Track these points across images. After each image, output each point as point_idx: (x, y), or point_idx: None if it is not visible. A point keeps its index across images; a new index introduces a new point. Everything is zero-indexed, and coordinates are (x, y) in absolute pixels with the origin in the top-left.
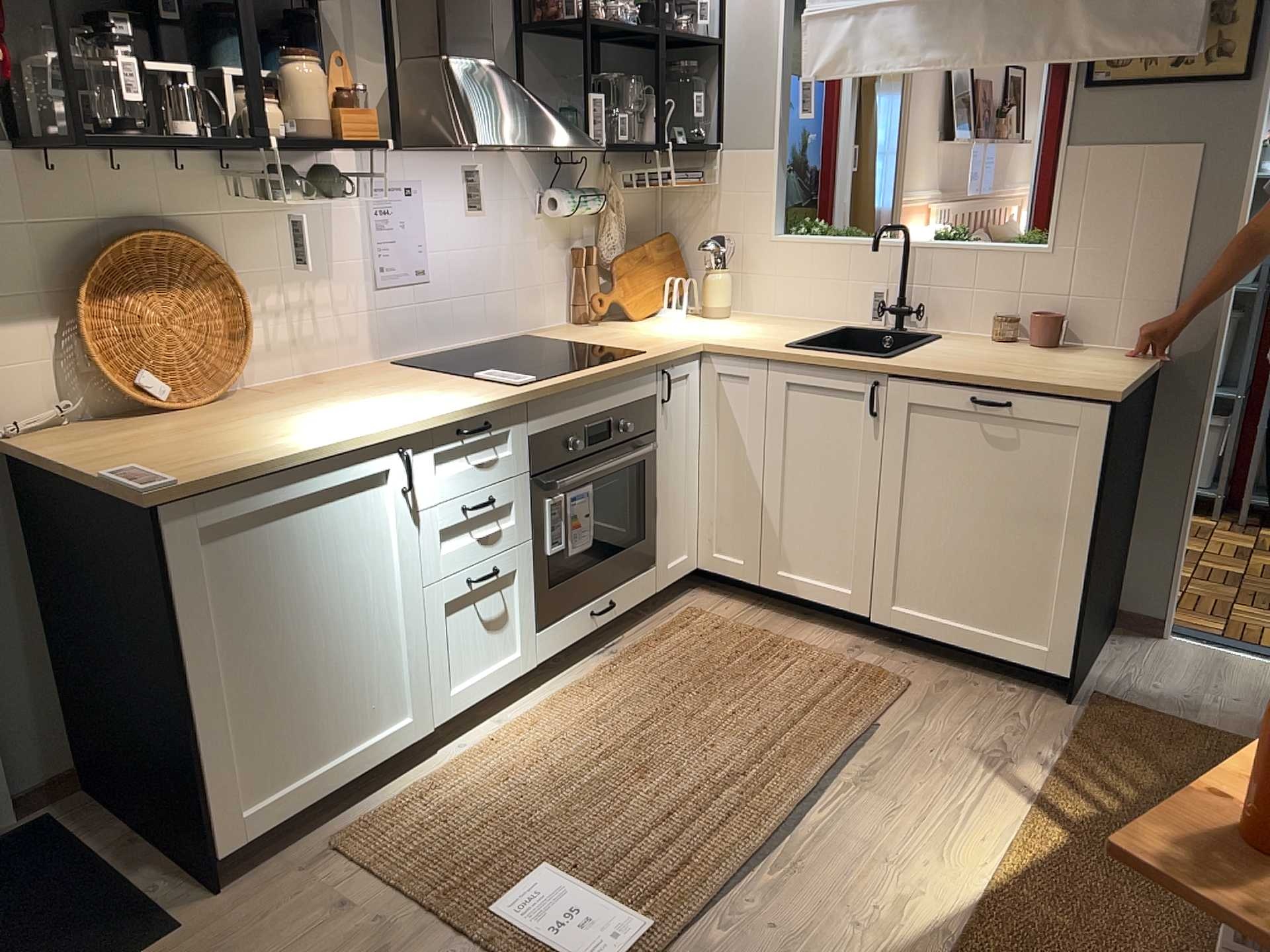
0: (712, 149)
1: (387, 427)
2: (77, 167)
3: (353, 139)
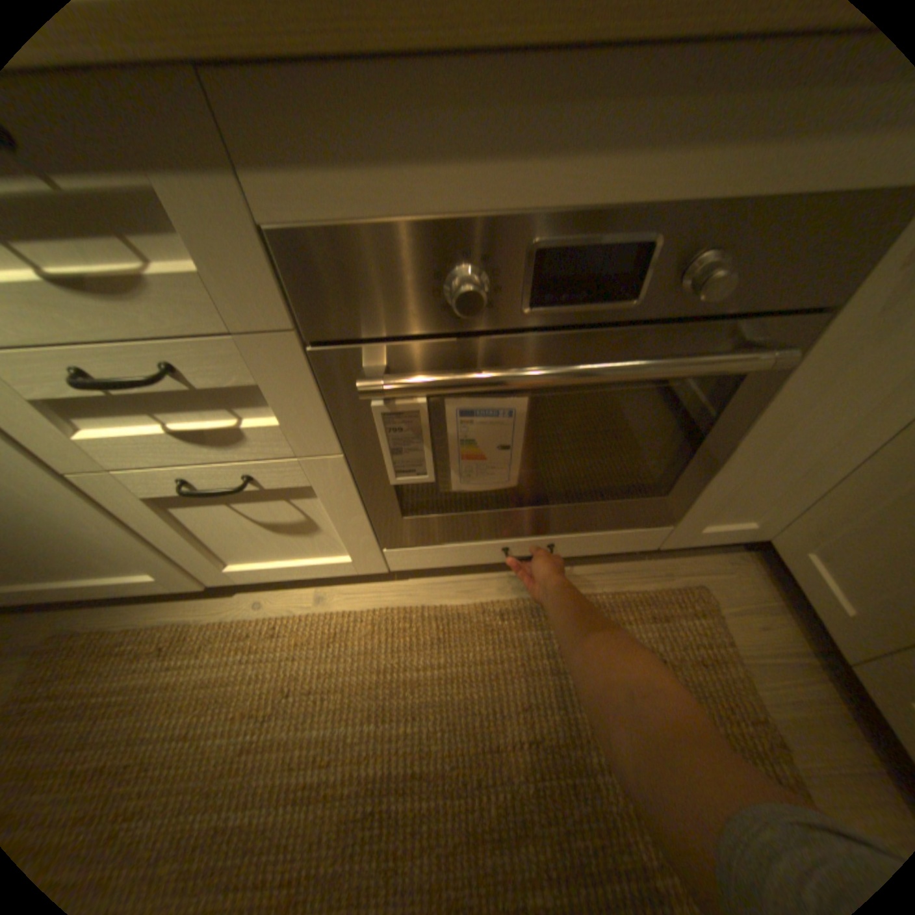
0: None
1: None
2: None
3: None
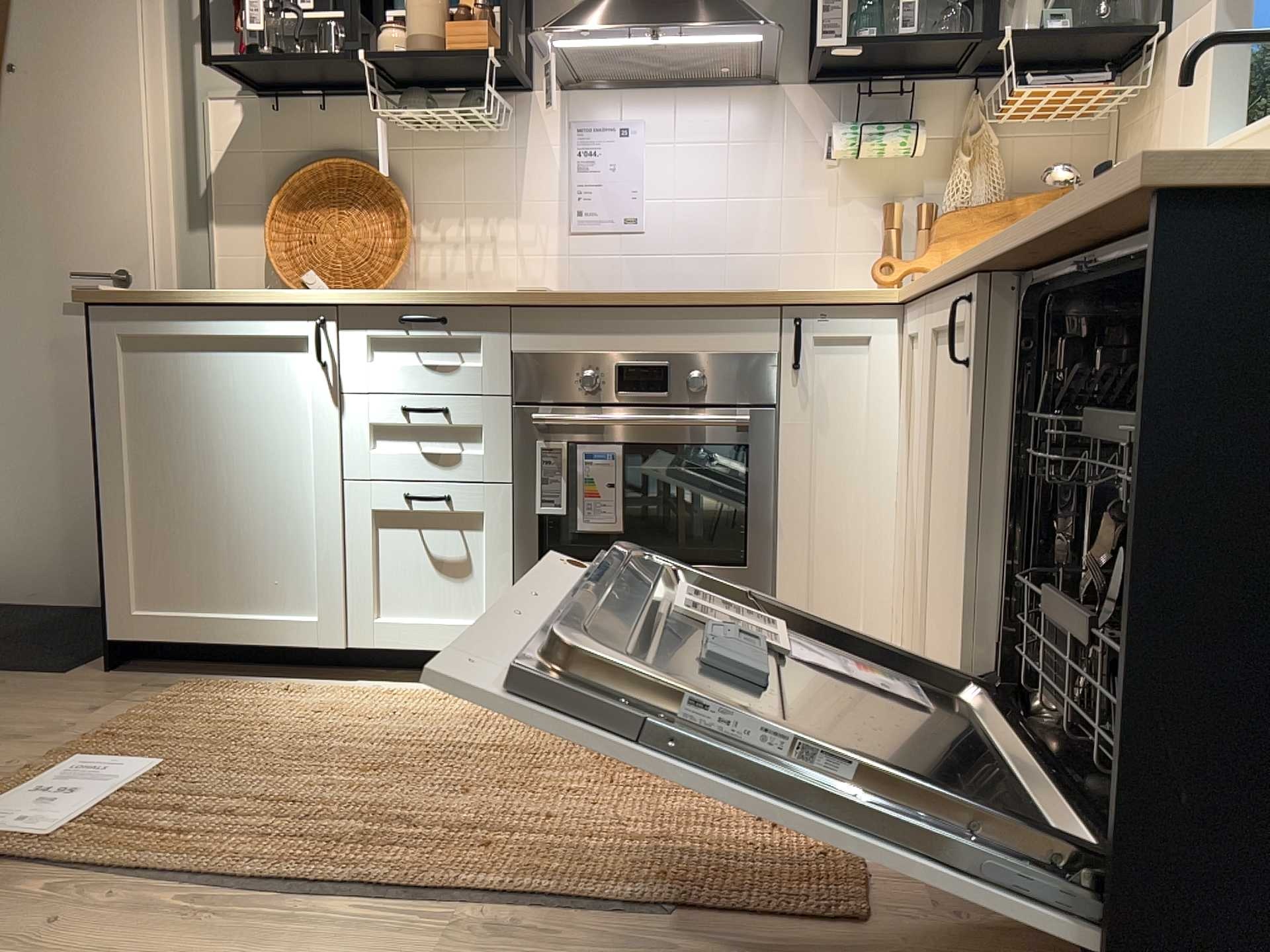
0: (1154, 41)
1: (310, 292)
2: (301, 109)
3: (454, 50)
